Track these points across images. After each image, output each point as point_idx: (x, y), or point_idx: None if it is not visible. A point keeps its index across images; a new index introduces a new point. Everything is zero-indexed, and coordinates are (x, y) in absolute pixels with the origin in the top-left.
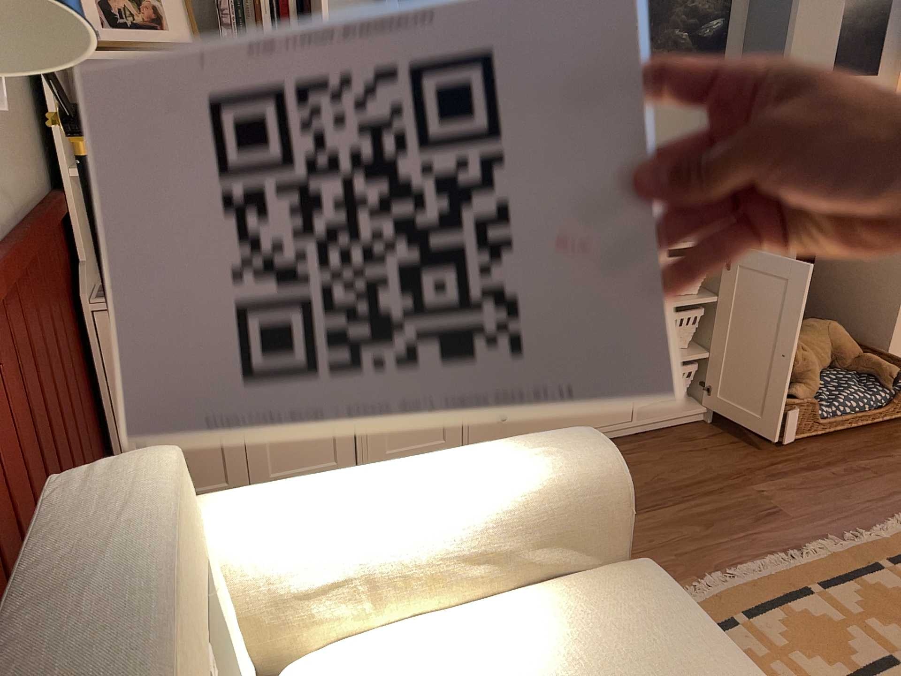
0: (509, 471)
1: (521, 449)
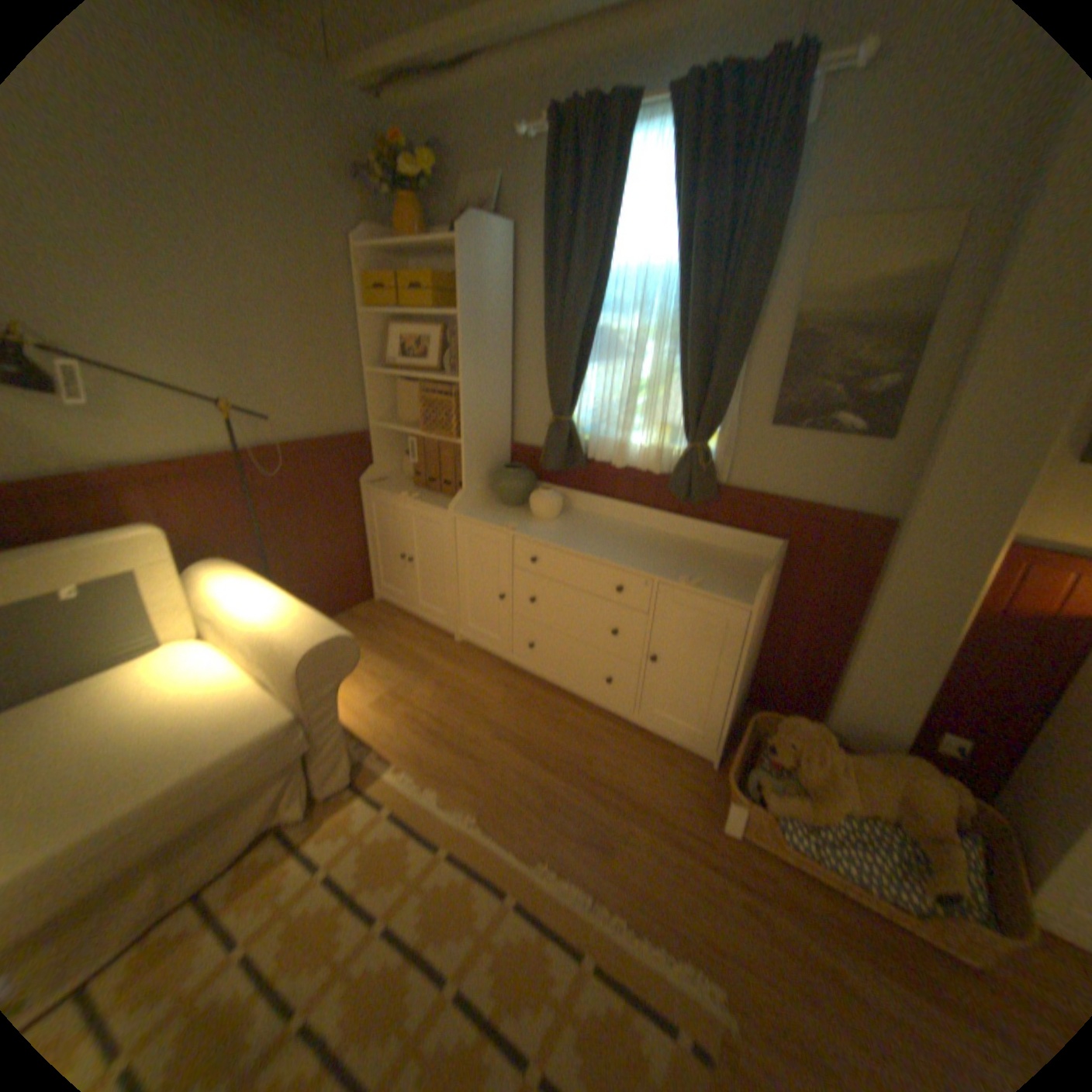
0: (275, 625)
1: (298, 622)
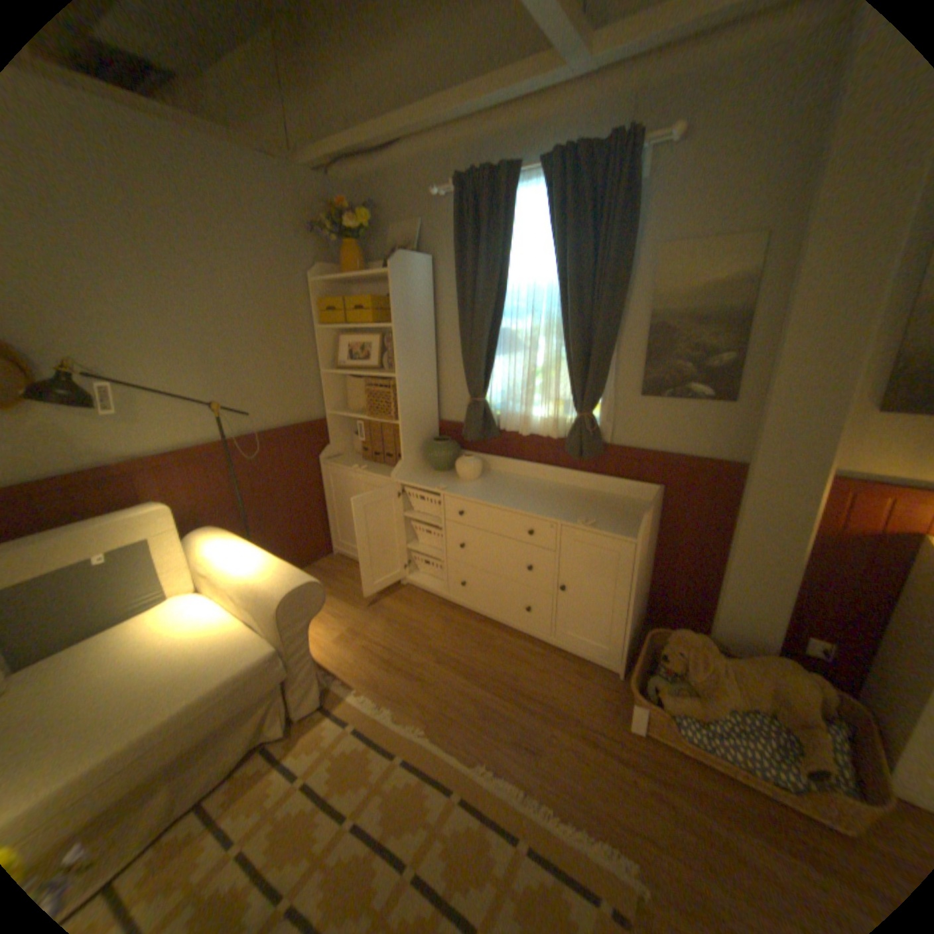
0: (259, 575)
1: (277, 572)
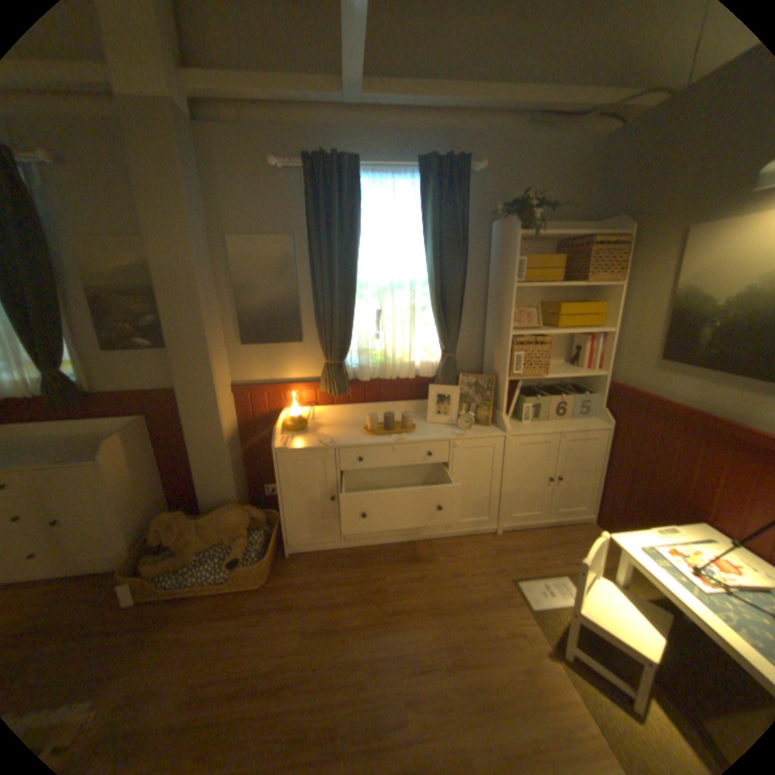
0: None
1: None
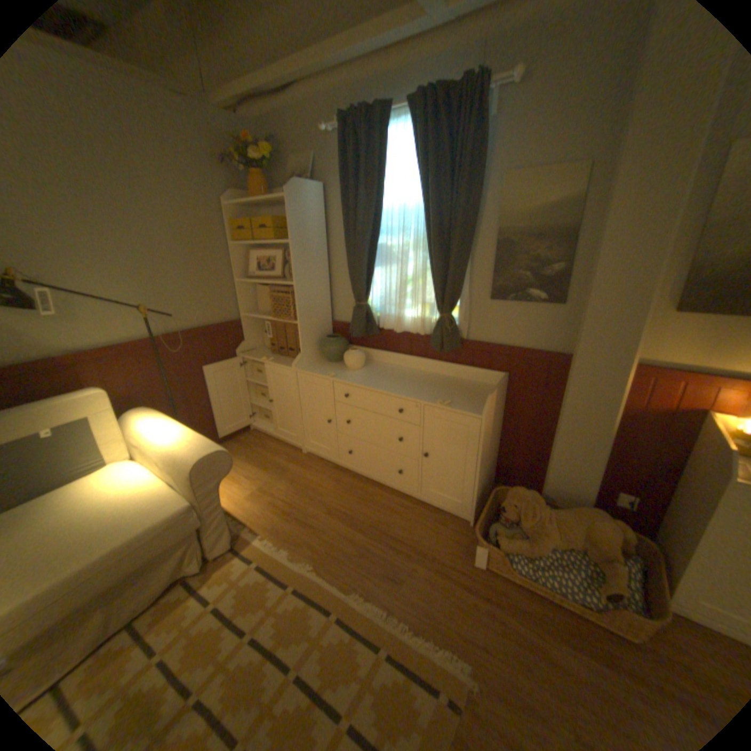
0: (177, 445)
1: (192, 443)
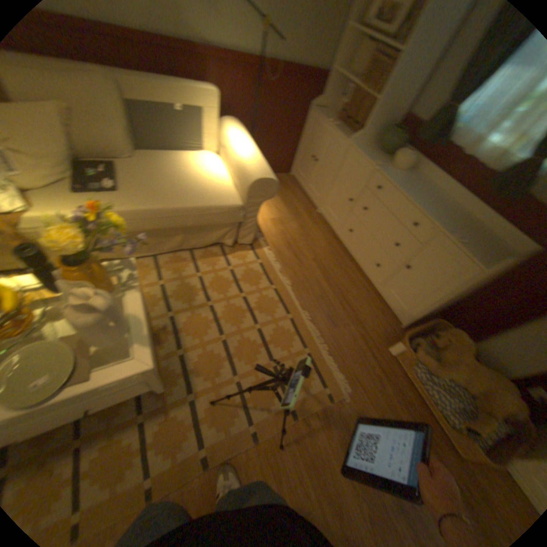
0: (251, 161)
1: (260, 165)
